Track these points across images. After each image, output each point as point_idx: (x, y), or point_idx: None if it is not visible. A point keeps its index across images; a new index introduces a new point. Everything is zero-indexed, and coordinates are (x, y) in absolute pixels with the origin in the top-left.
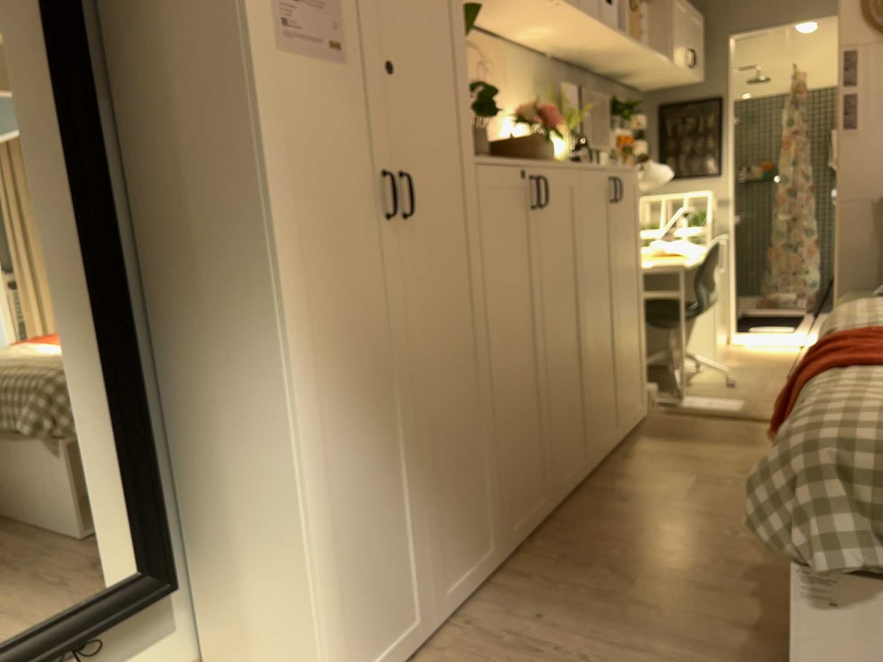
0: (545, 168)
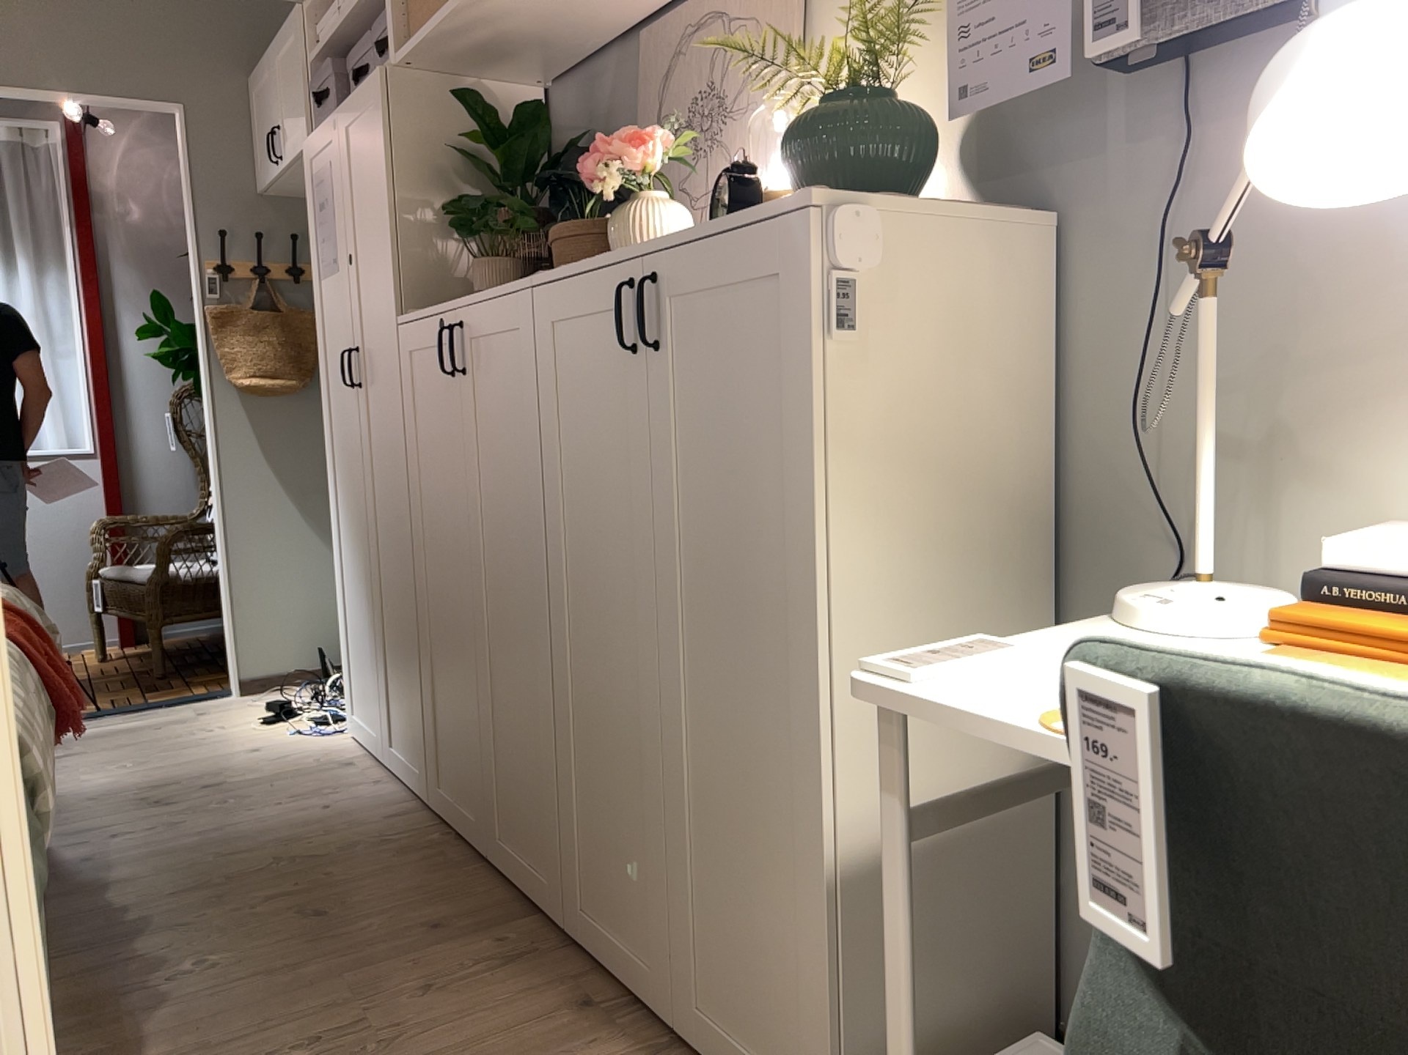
0: (467, 309)
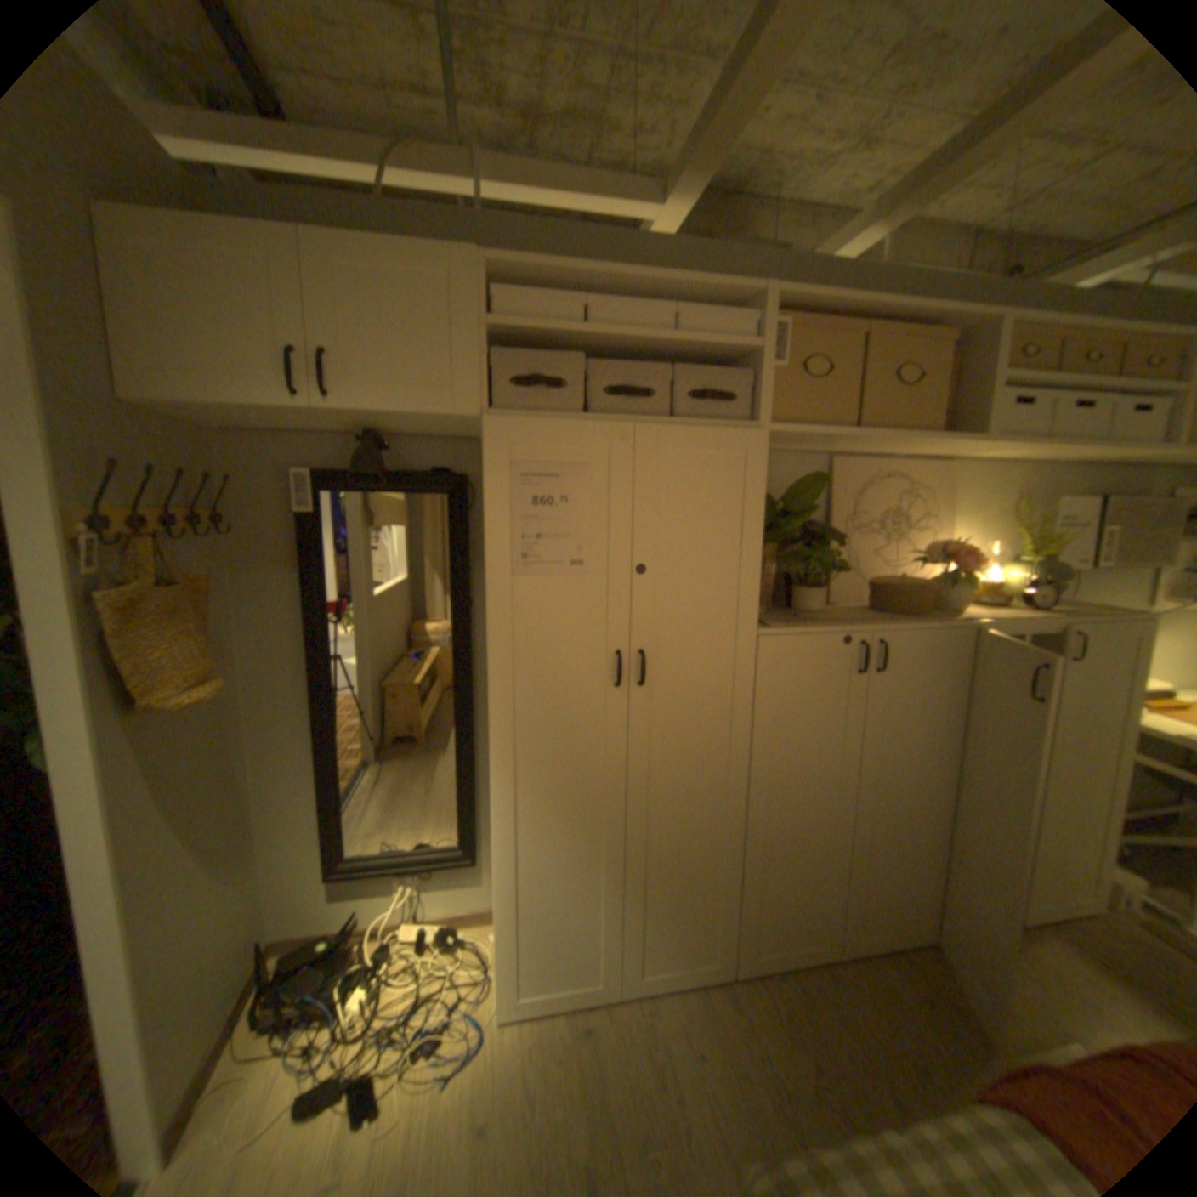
0: (896, 633)
